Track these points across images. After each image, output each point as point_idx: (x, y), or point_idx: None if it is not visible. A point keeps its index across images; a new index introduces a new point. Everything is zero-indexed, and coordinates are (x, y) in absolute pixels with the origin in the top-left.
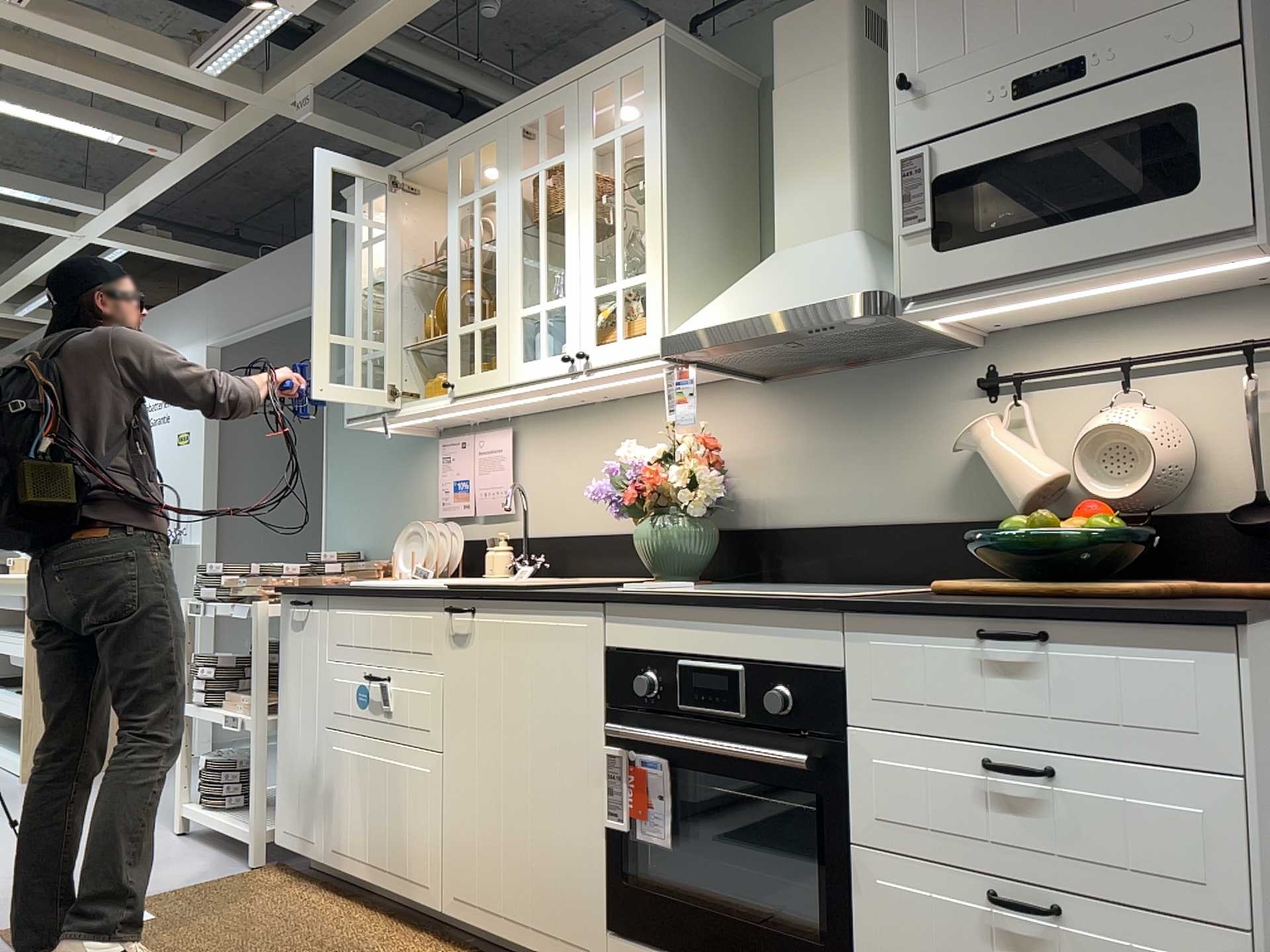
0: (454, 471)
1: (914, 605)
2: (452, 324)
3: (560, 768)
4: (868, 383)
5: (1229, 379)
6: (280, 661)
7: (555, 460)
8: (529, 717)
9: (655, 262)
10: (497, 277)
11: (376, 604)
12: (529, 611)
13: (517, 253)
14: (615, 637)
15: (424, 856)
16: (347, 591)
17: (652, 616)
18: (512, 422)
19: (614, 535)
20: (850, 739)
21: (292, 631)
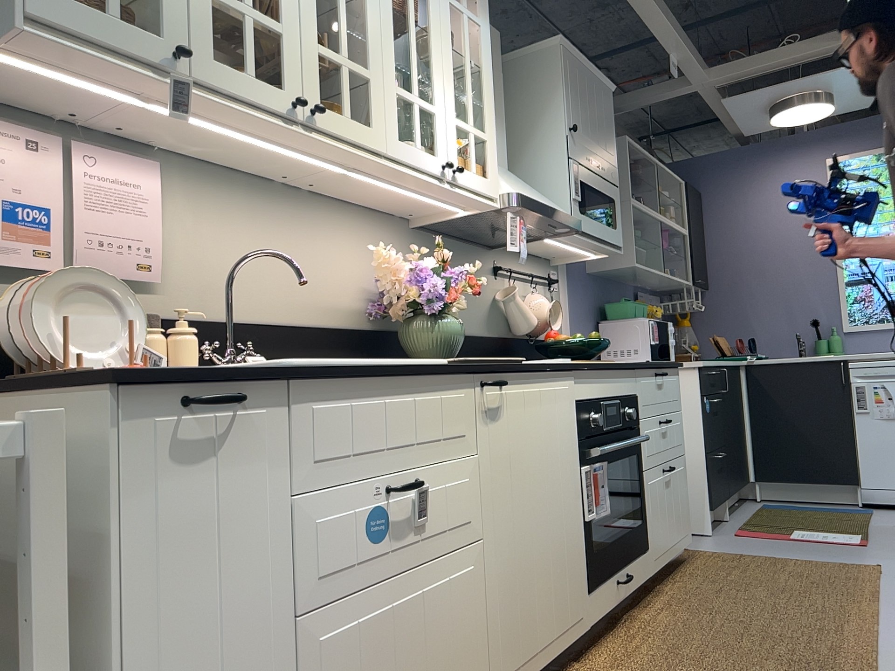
0: (10, 184)
1: (651, 364)
2: (309, 33)
3: (564, 496)
4: (459, 251)
5: (544, 291)
6: (109, 554)
7: (223, 229)
8: (546, 466)
9: (493, 133)
10: (370, 30)
11: (390, 388)
12: (540, 379)
13: (391, 26)
14: (580, 392)
15: (473, 668)
16: (347, 370)
17: (592, 377)
18: (149, 154)
19: (306, 327)
20: (640, 425)
21: (171, 468)
